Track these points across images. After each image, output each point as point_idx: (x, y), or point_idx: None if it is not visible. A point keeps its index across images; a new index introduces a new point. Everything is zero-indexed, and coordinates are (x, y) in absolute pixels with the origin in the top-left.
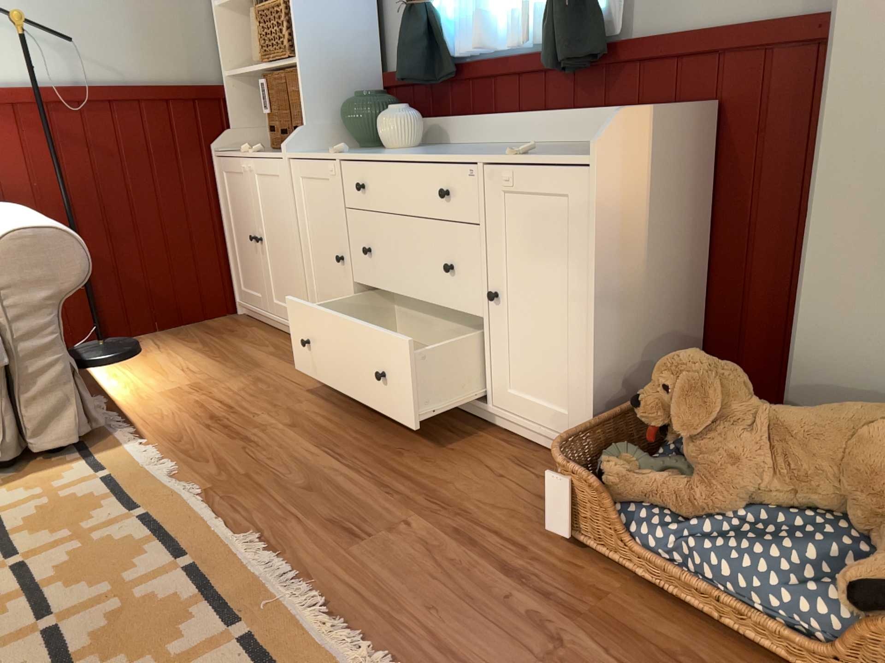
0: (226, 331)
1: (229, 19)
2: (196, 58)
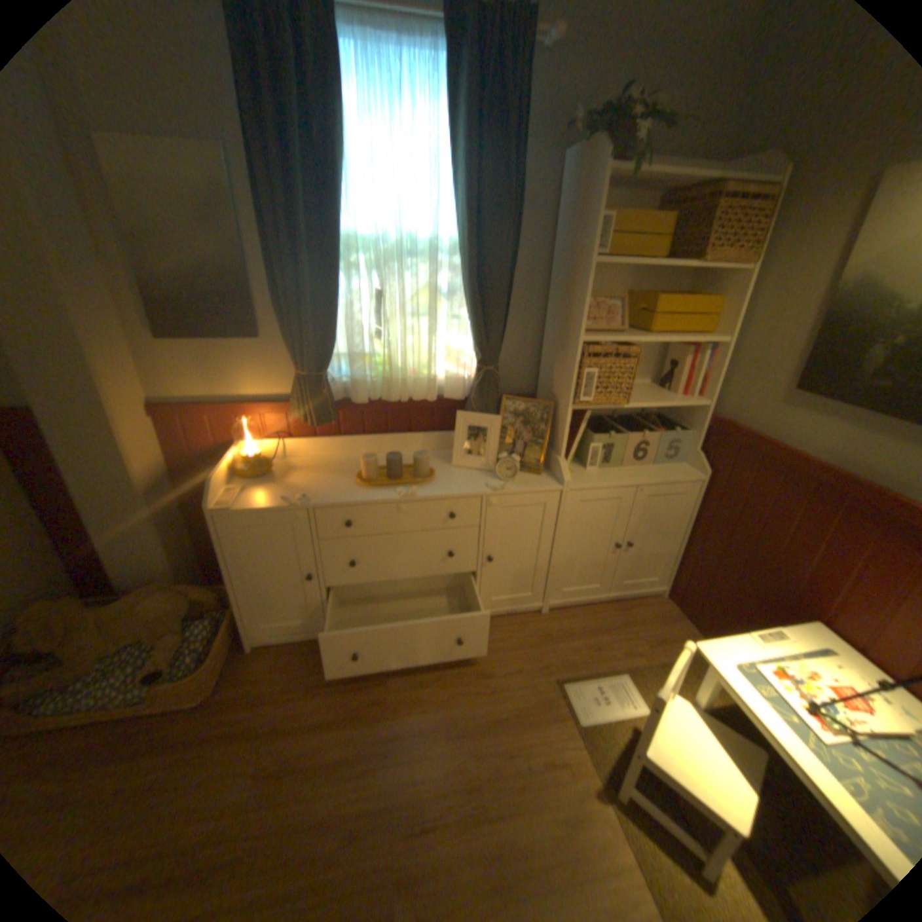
0: None
1: None
2: None
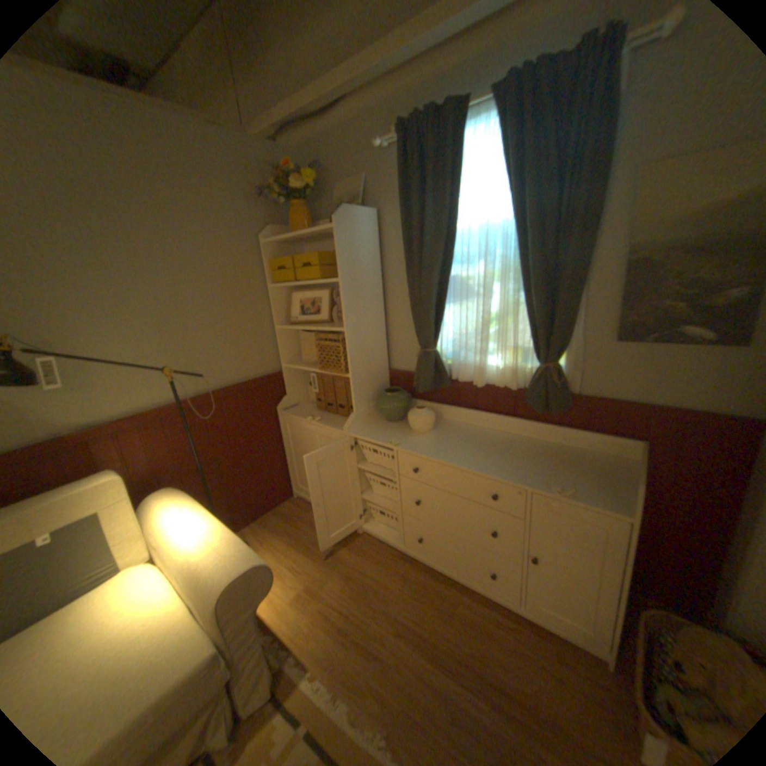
0: (295, 517)
1: (285, 332)
2: (265, 357)
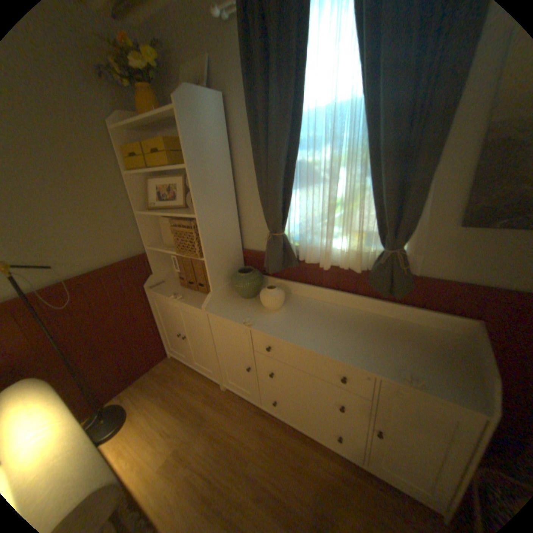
0: (168, 378)
1: (144, 217)
2: (127, 241)
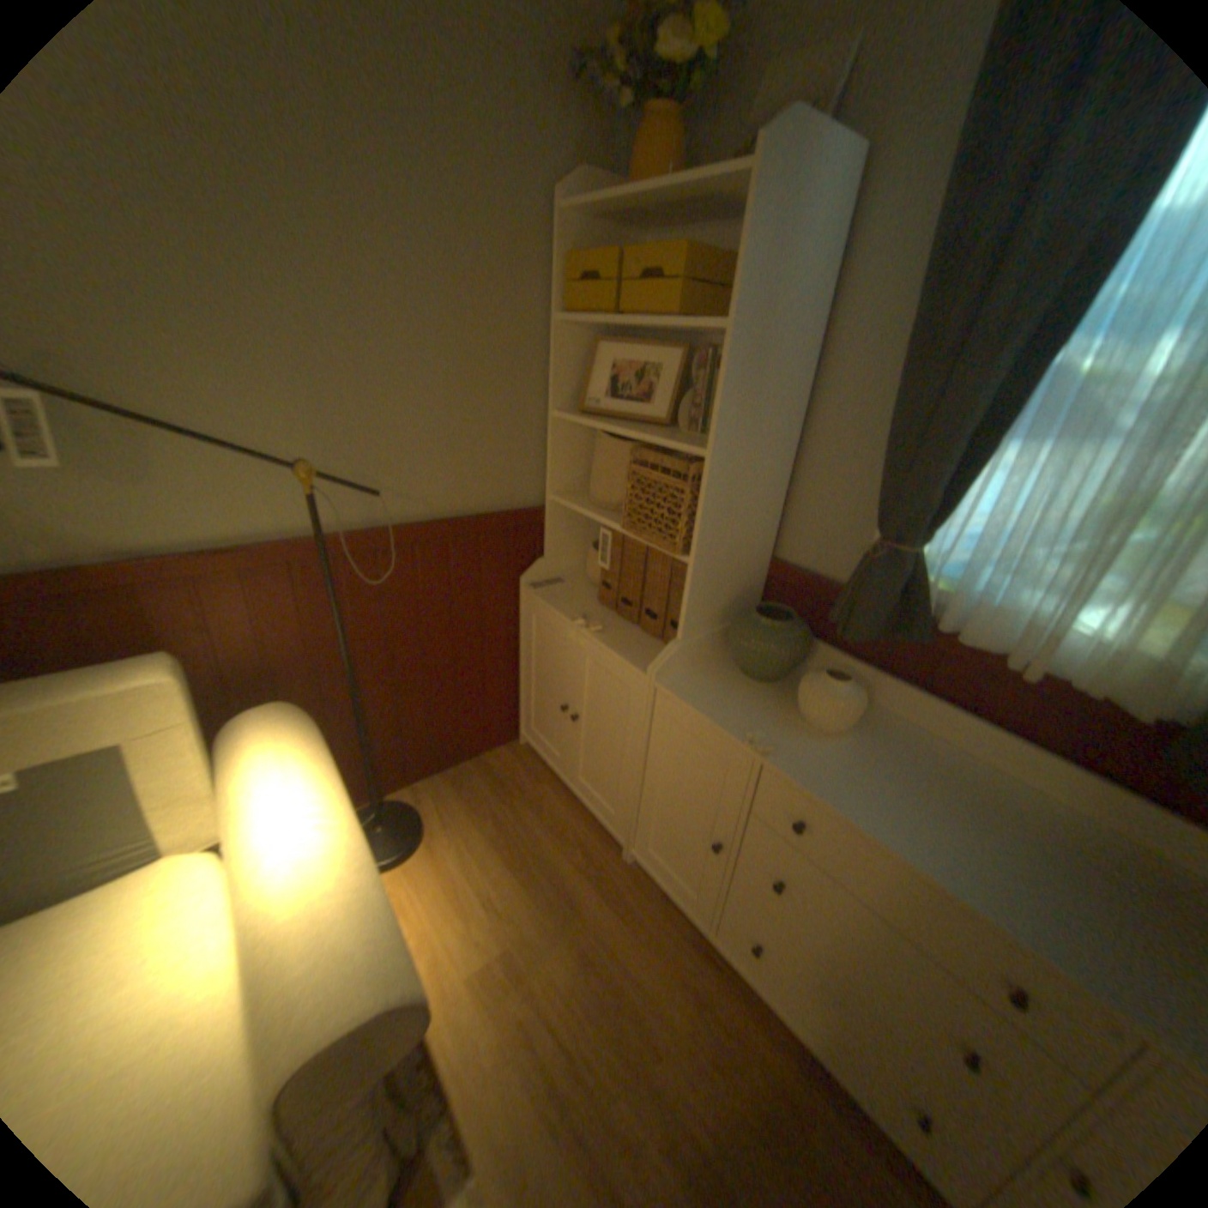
0: (515, 787)
1: (567, 428)
2: (518, 473)
